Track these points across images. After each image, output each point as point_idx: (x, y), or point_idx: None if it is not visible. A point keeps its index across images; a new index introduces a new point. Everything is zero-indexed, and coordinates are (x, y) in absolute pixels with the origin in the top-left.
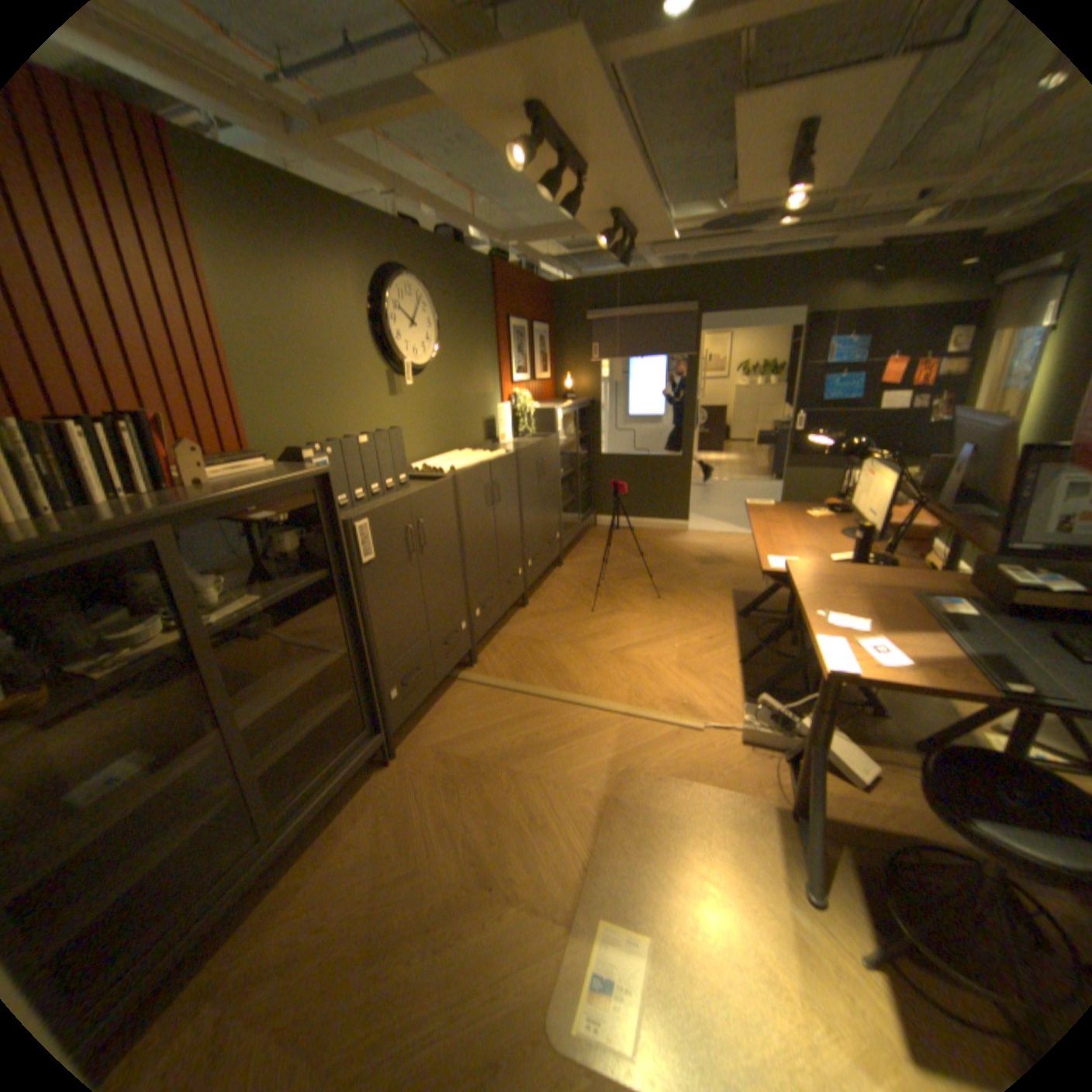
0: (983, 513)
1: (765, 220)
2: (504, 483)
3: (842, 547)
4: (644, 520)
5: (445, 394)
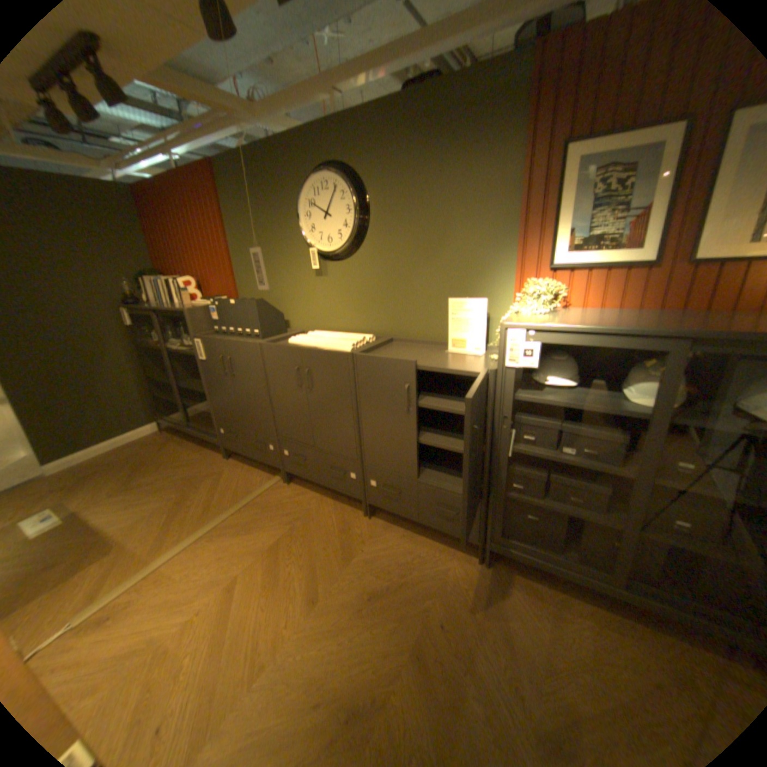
0: None
1: None
2: (322, 376)
3: None
4: None
5: (380, 278)
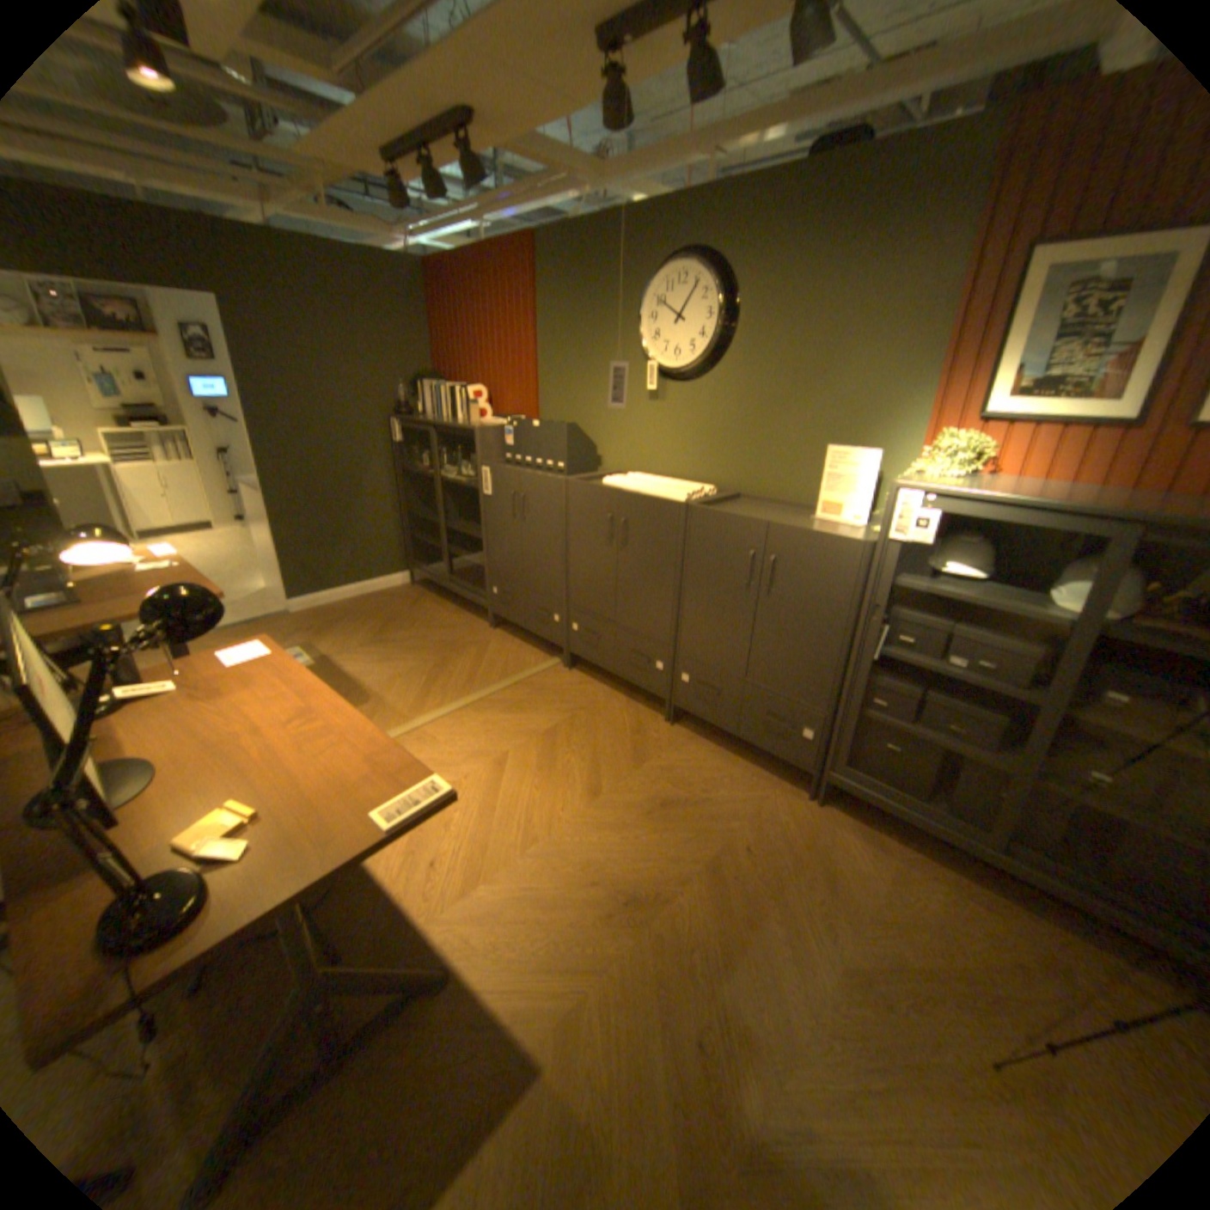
0: None
1: None
2: (642, 531)
3: (154, 727)
4: None
5: (737, 410)
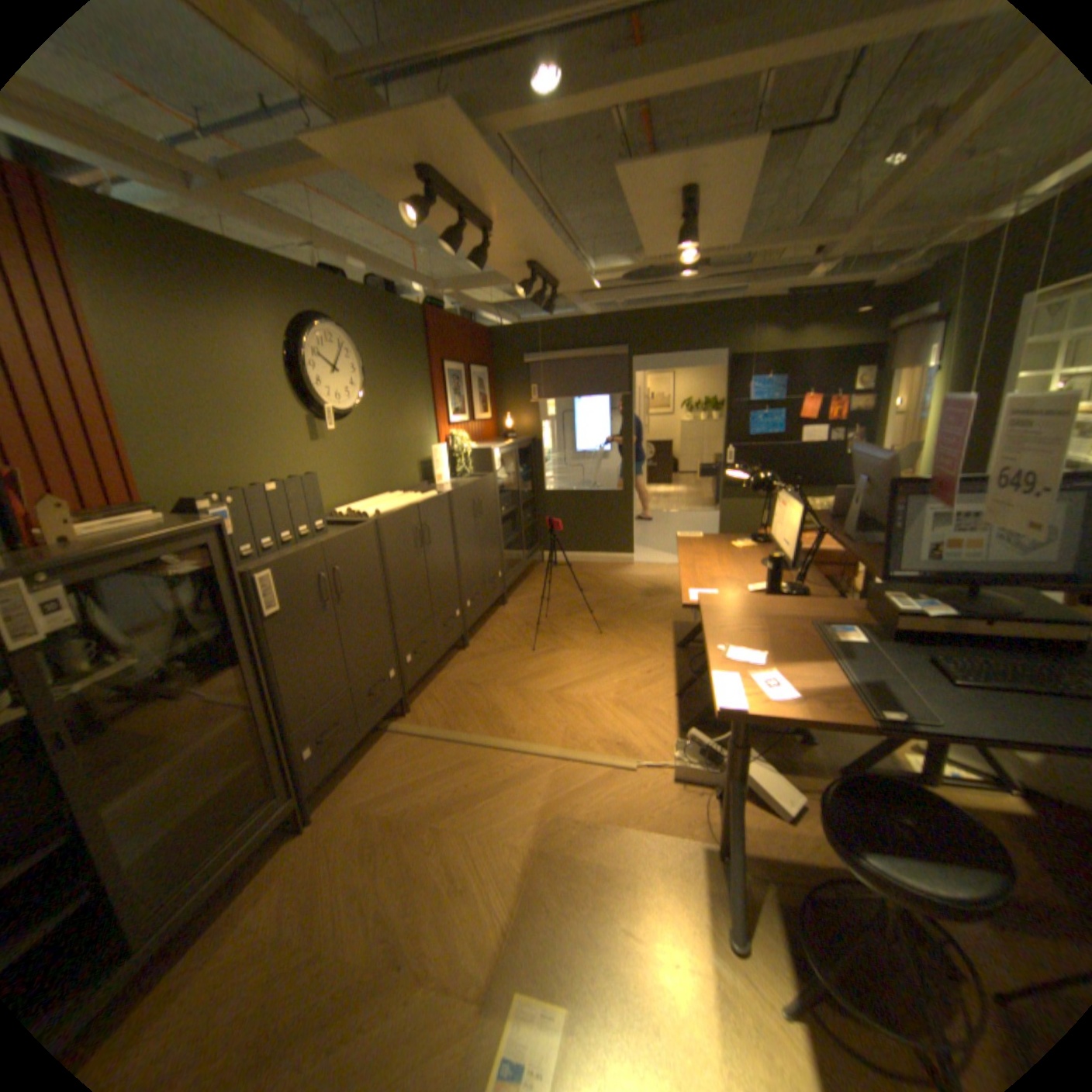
0: (881, 541)
1: (684, 271)
2: (435, 525)
3: (760, 577)
4: (590, 554)
5: (374, 437)
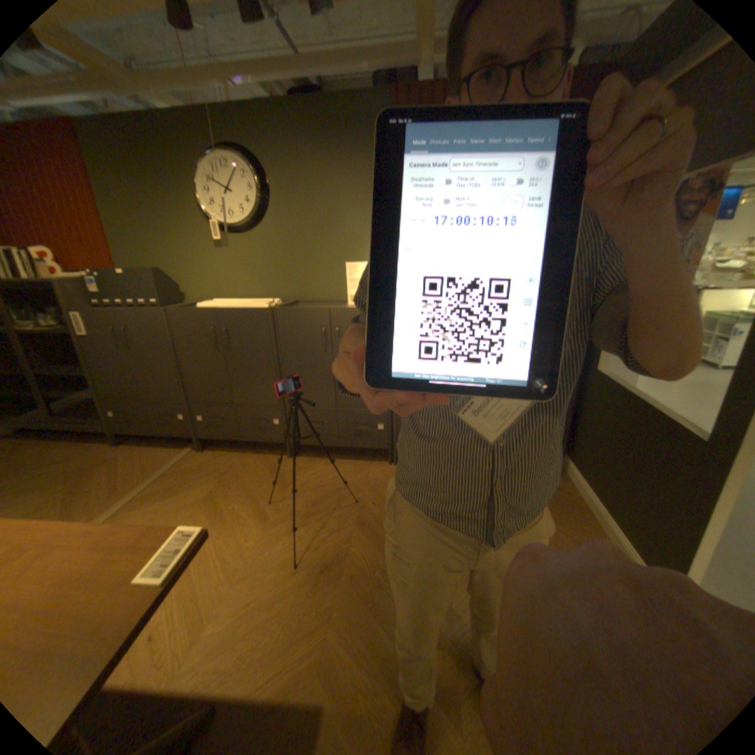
0: None
1: None
2: (242, 331)
3: None
4: (614, 519)
5: (283, 247)
